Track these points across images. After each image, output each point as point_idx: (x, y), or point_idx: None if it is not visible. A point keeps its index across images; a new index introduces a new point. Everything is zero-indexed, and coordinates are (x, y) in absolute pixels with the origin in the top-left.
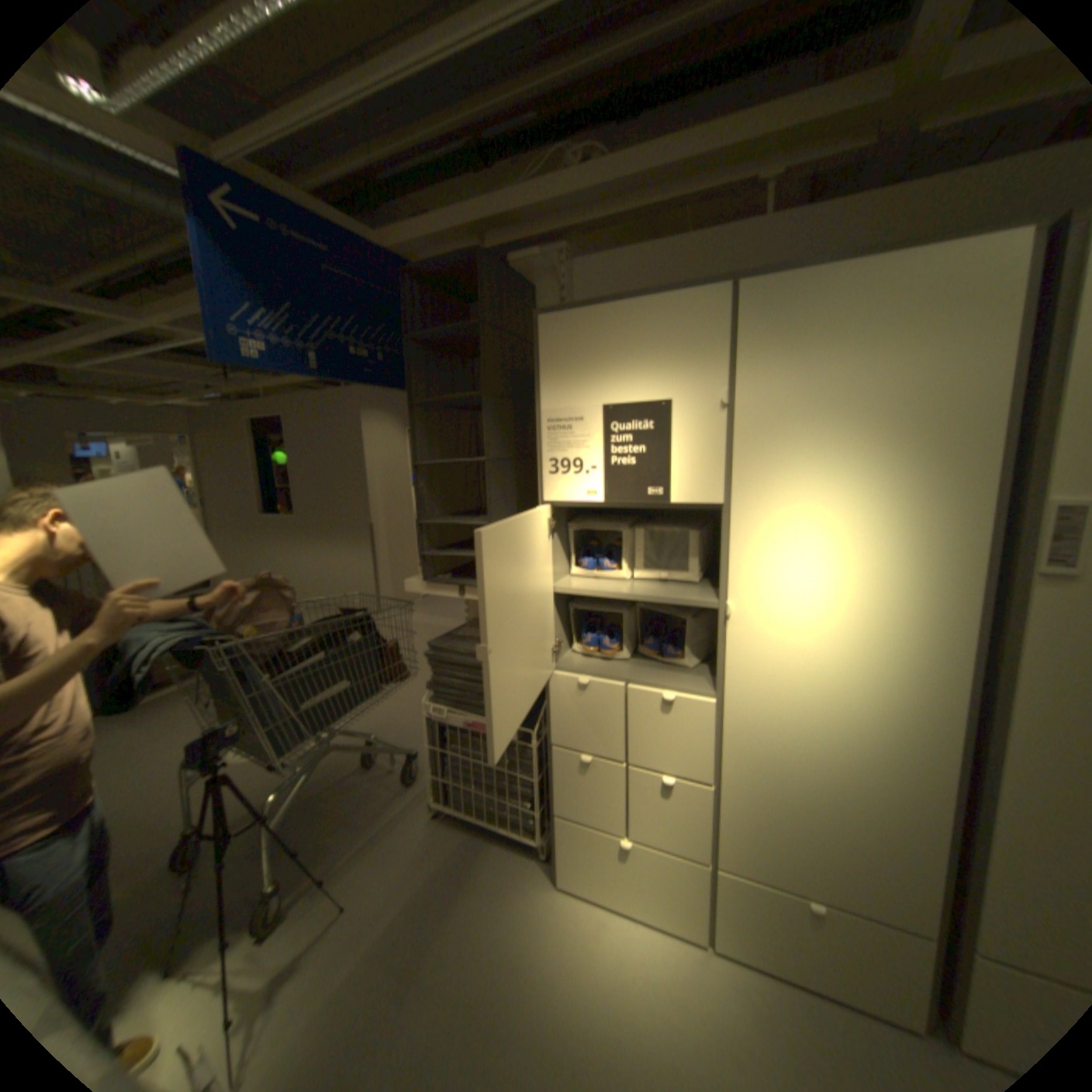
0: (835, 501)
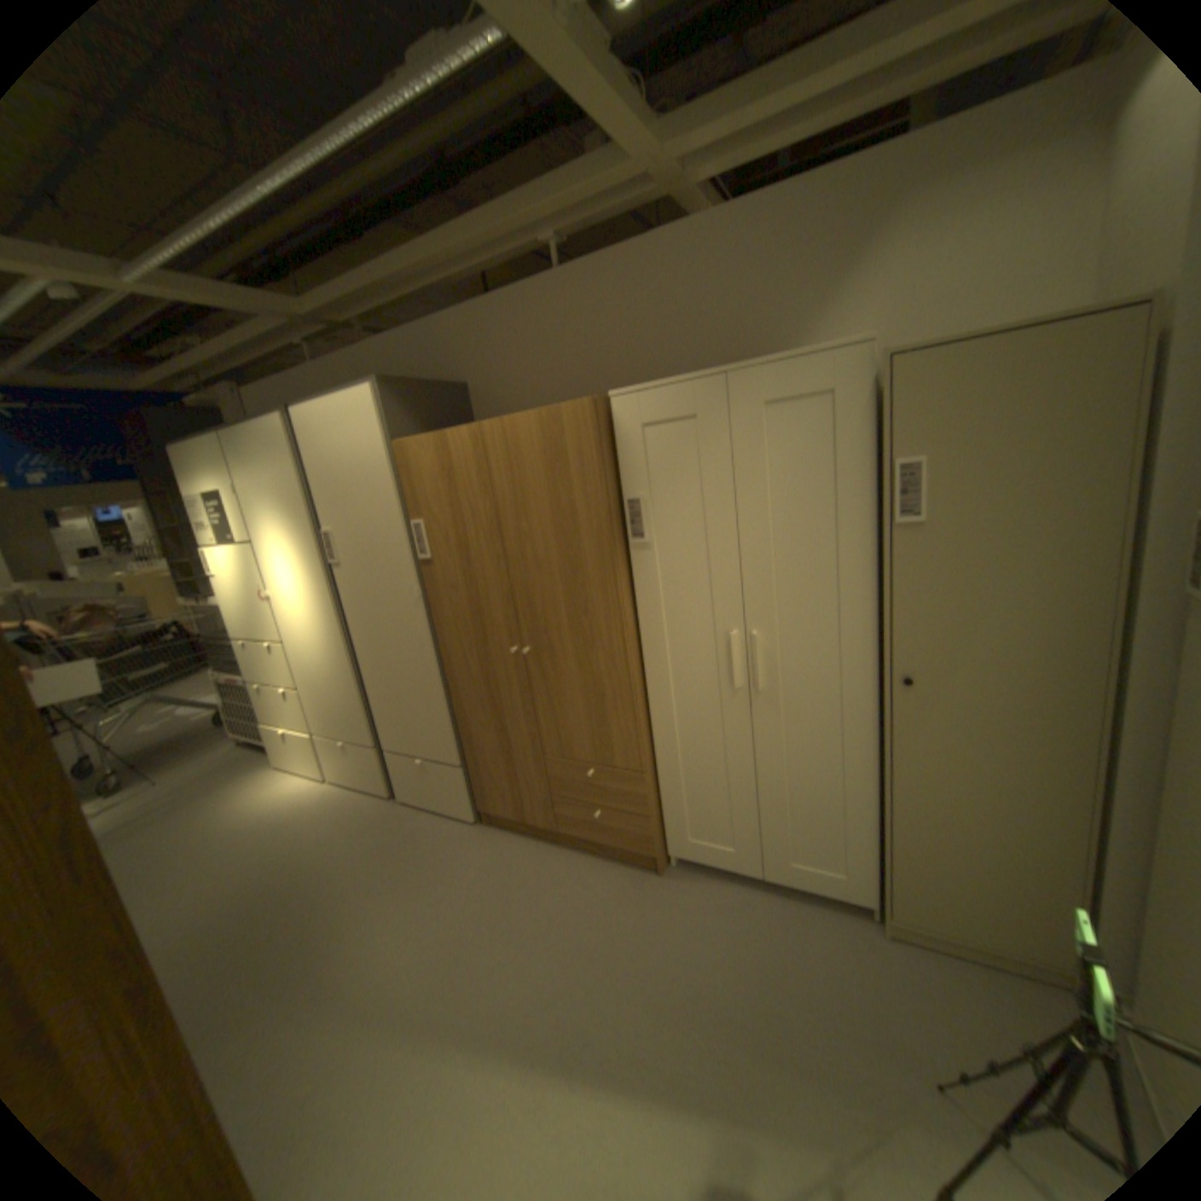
0: (277, 537)
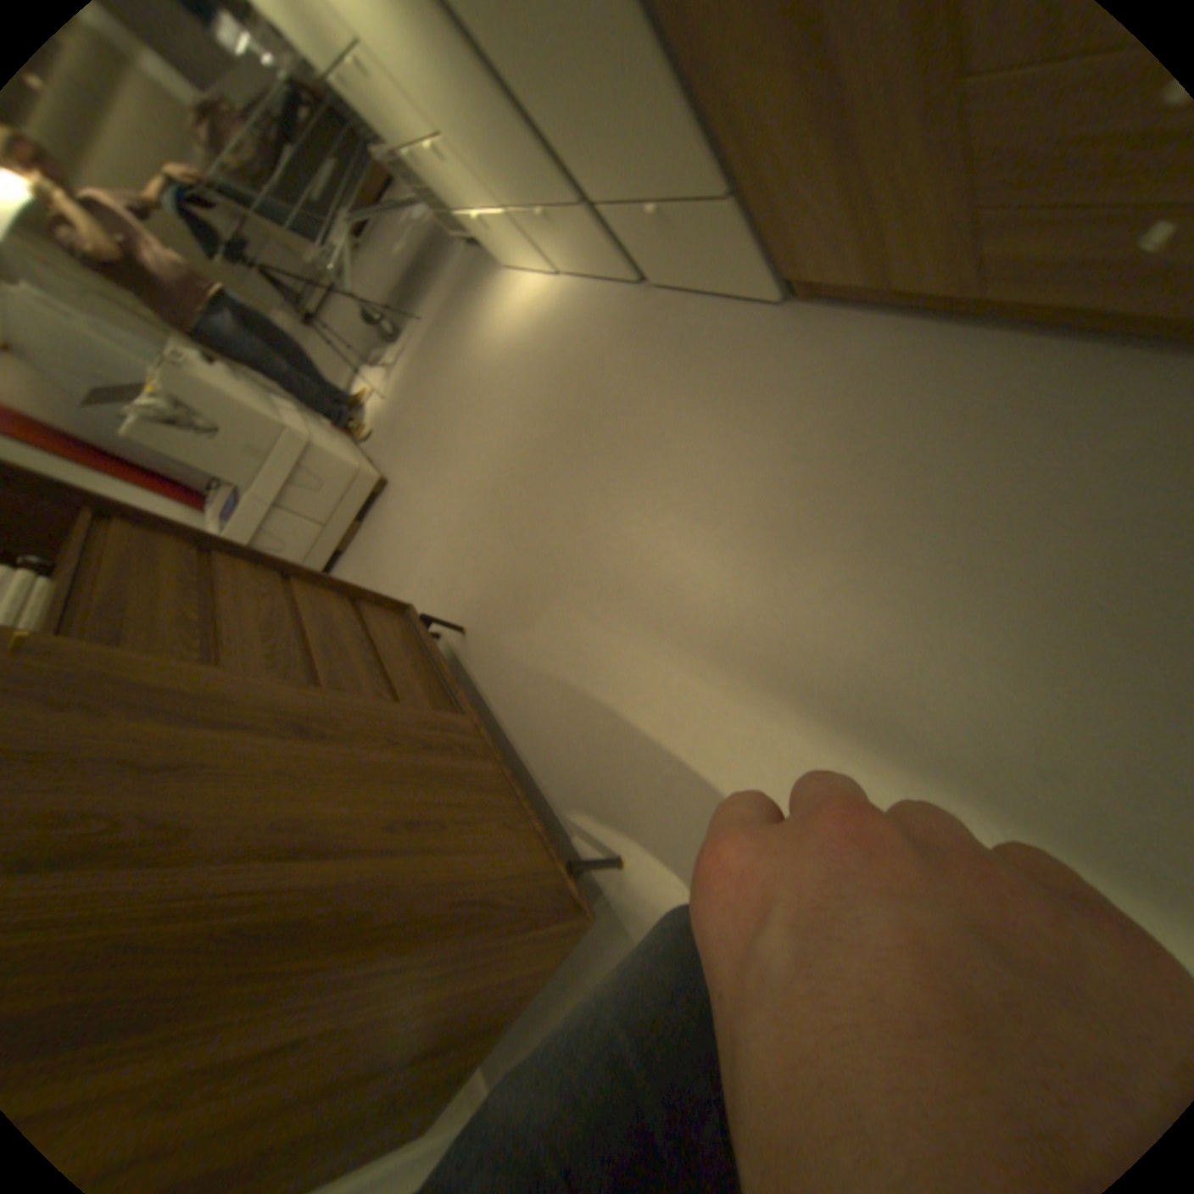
0: None
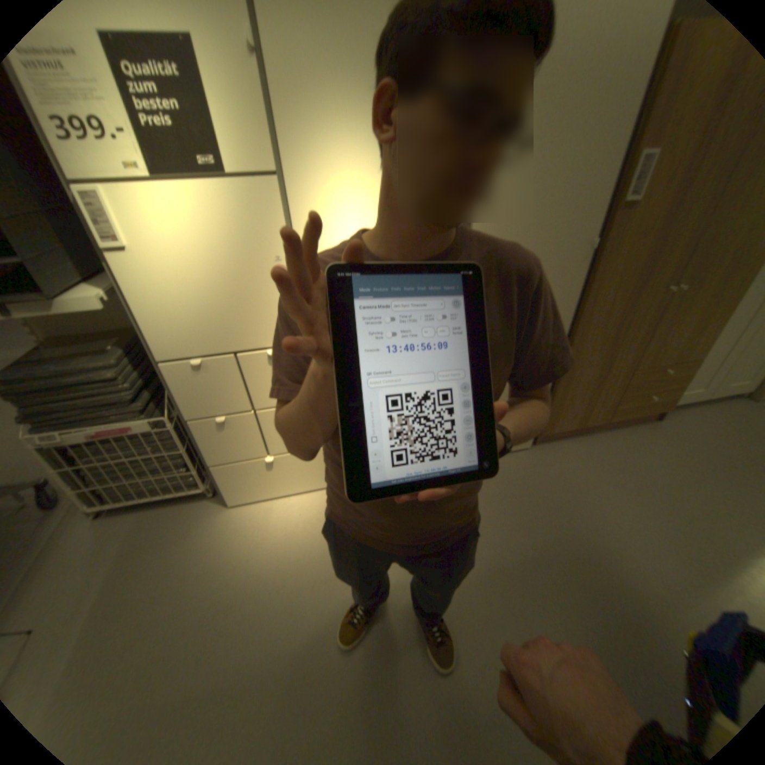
0: (362, 162)
